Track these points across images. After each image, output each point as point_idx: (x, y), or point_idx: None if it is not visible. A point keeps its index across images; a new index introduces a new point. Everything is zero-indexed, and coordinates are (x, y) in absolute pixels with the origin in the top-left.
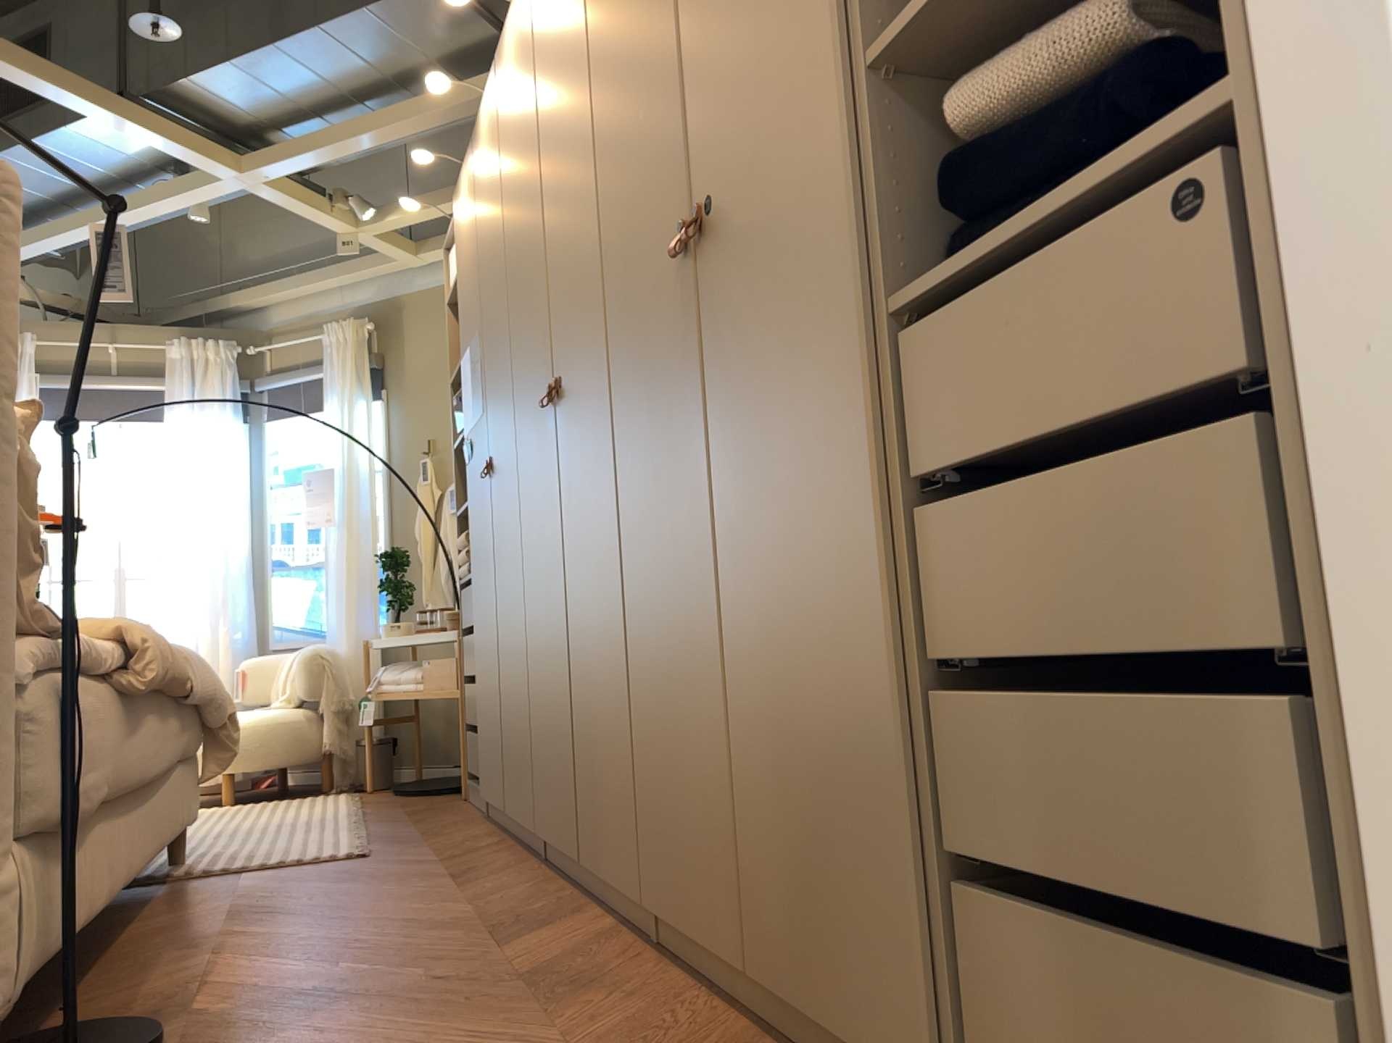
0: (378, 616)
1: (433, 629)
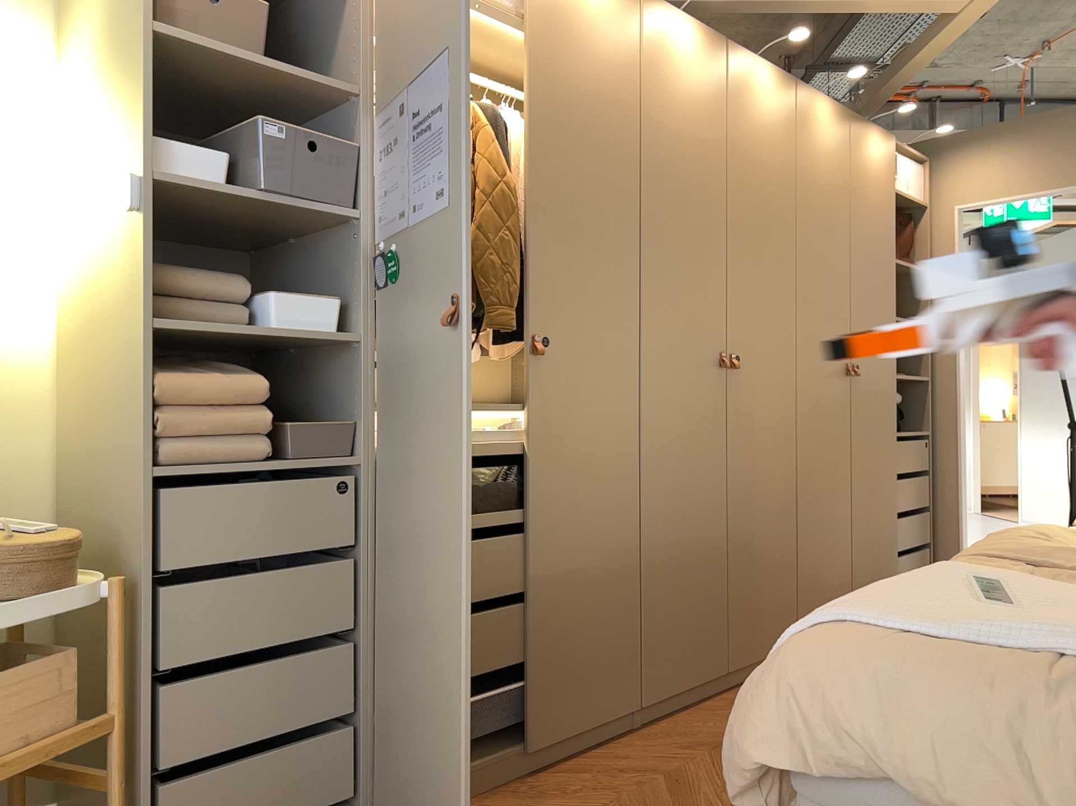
0: None
1: None
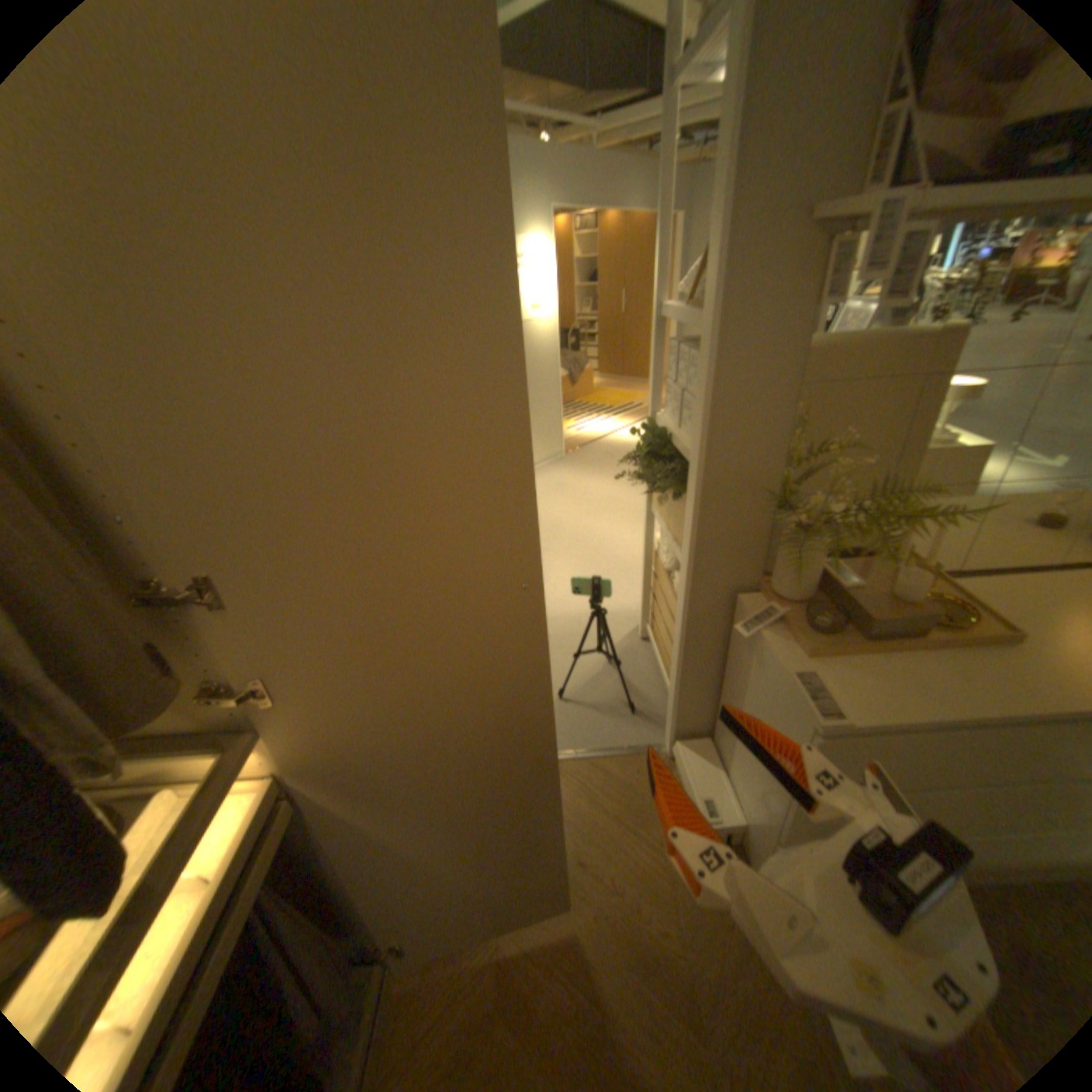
0: None
1: None
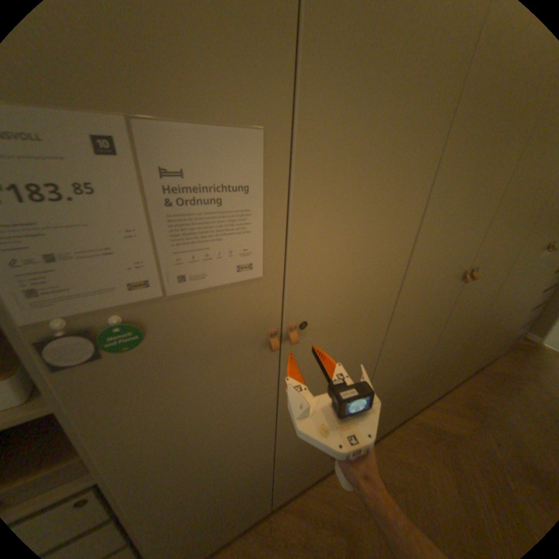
0: None
1: None
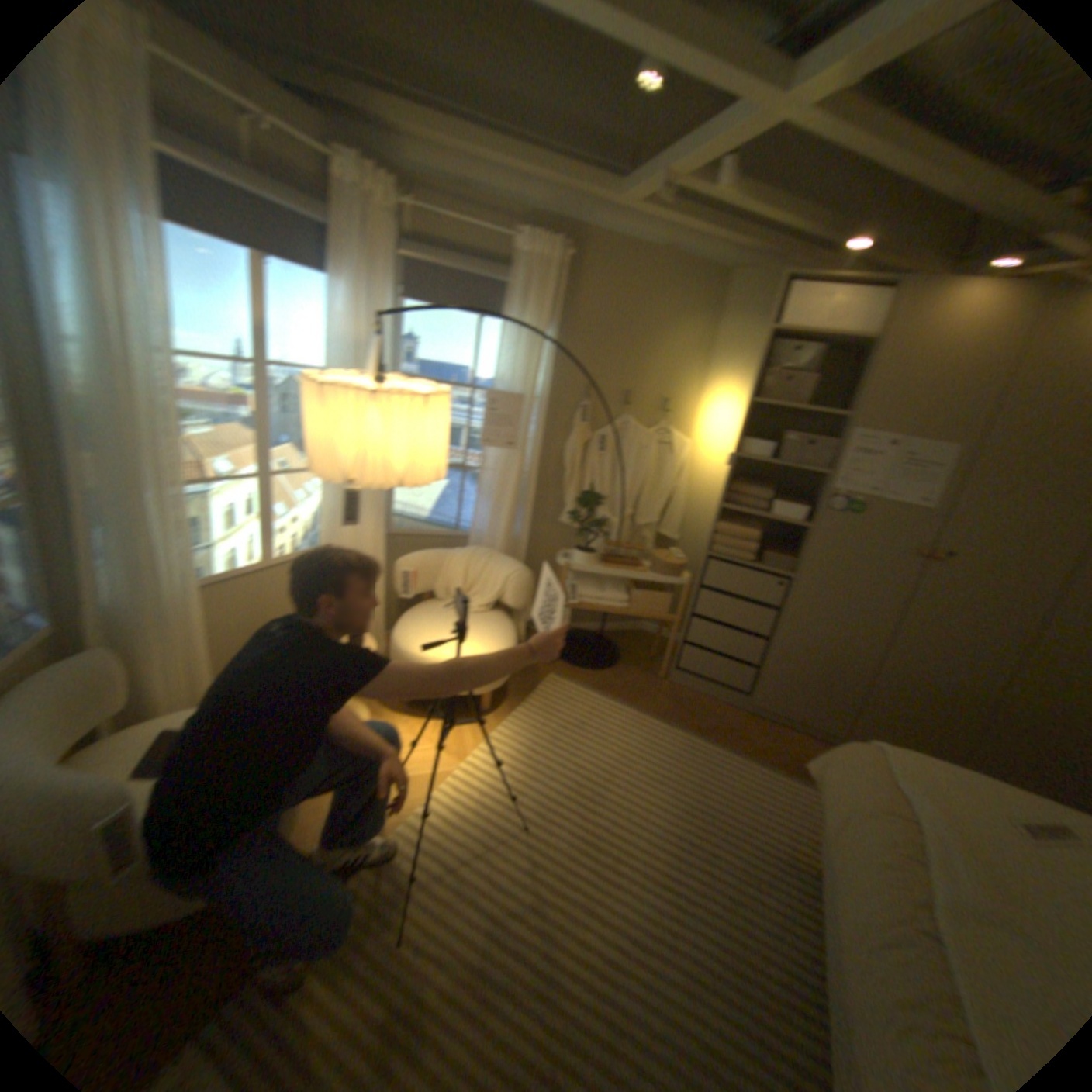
0: (517, 525)
1: (622, 563)
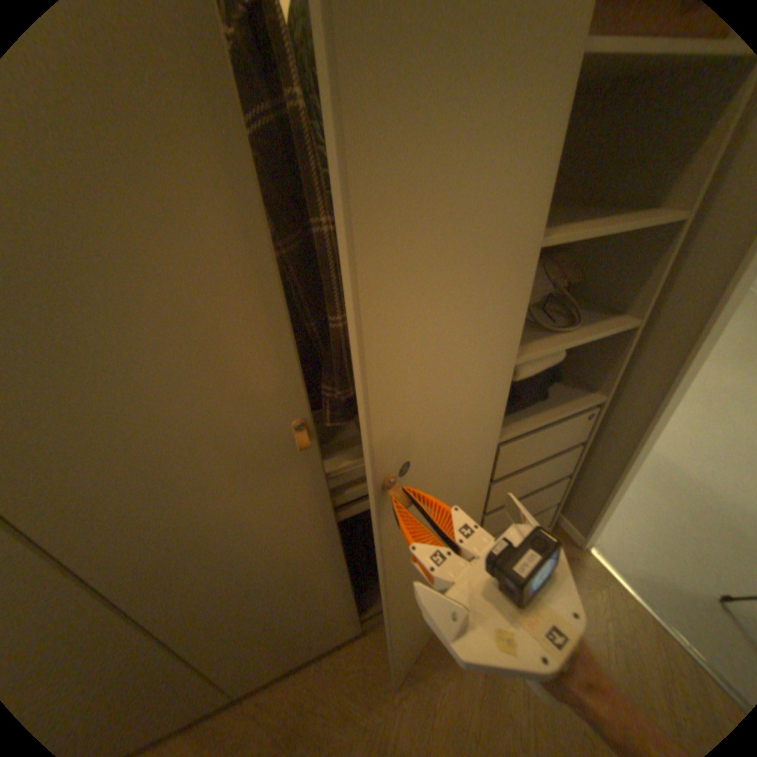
0: None
1: None
